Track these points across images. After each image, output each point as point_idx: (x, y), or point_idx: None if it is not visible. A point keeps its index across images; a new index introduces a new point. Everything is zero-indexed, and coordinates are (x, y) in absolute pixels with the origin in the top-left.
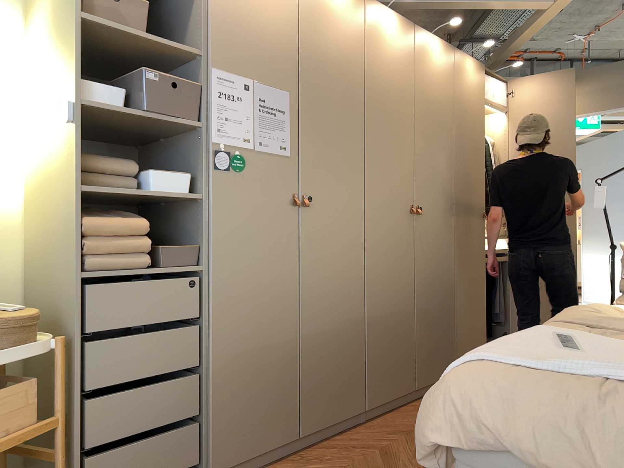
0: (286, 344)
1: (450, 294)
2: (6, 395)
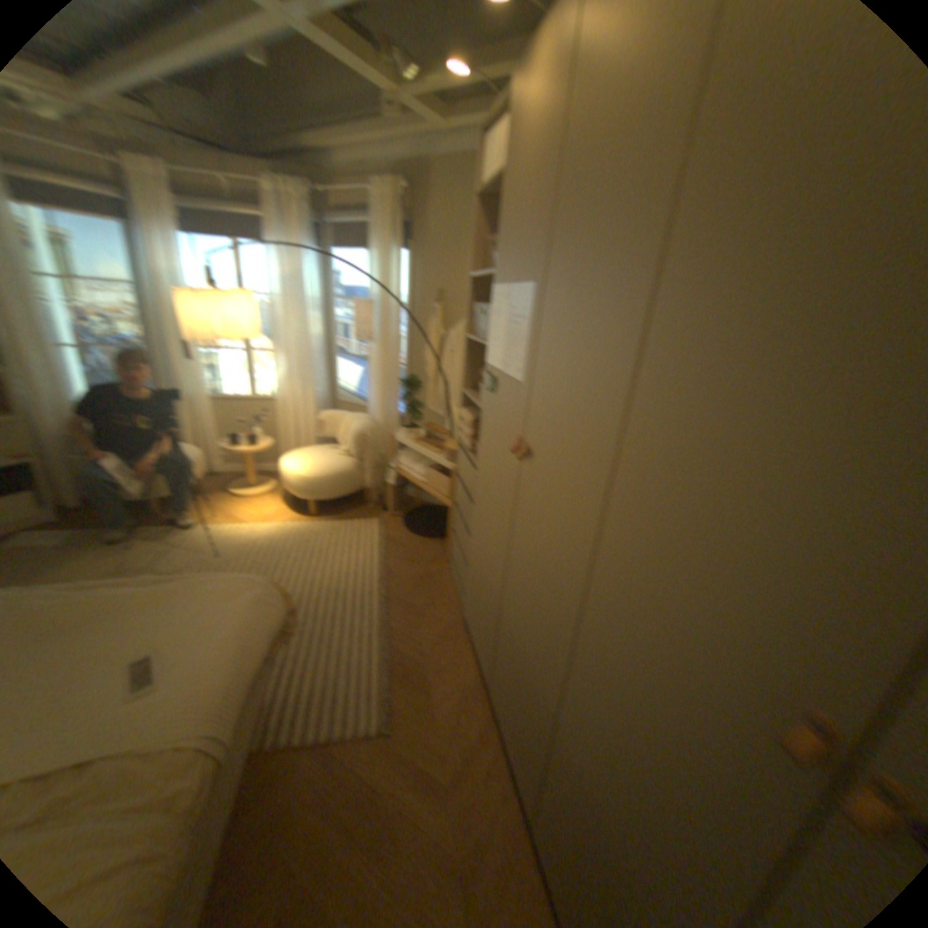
0: (492, 595)
1: None
2: (438, 476)
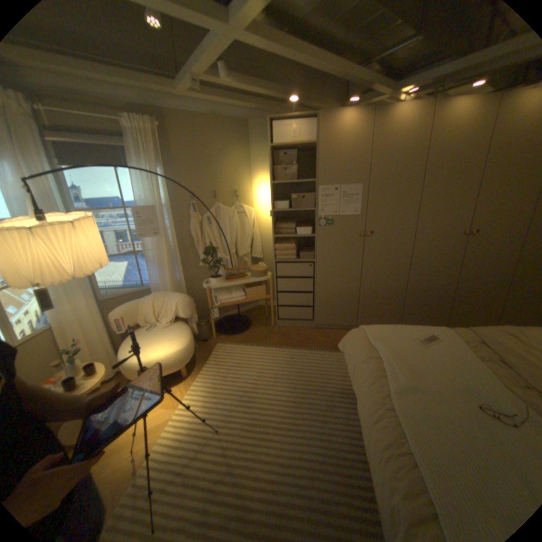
0: (352, 291)
1: (501, 285)
2: (257, 288)
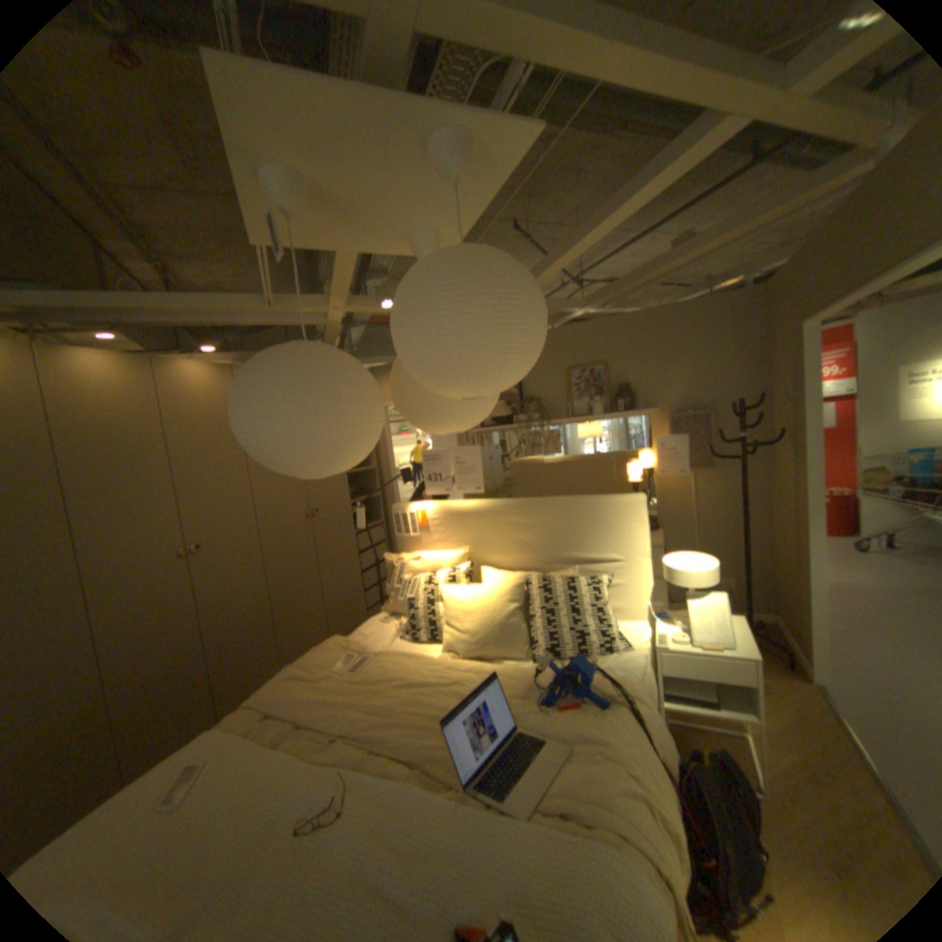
0: None
1: (260, 611)
2: None
